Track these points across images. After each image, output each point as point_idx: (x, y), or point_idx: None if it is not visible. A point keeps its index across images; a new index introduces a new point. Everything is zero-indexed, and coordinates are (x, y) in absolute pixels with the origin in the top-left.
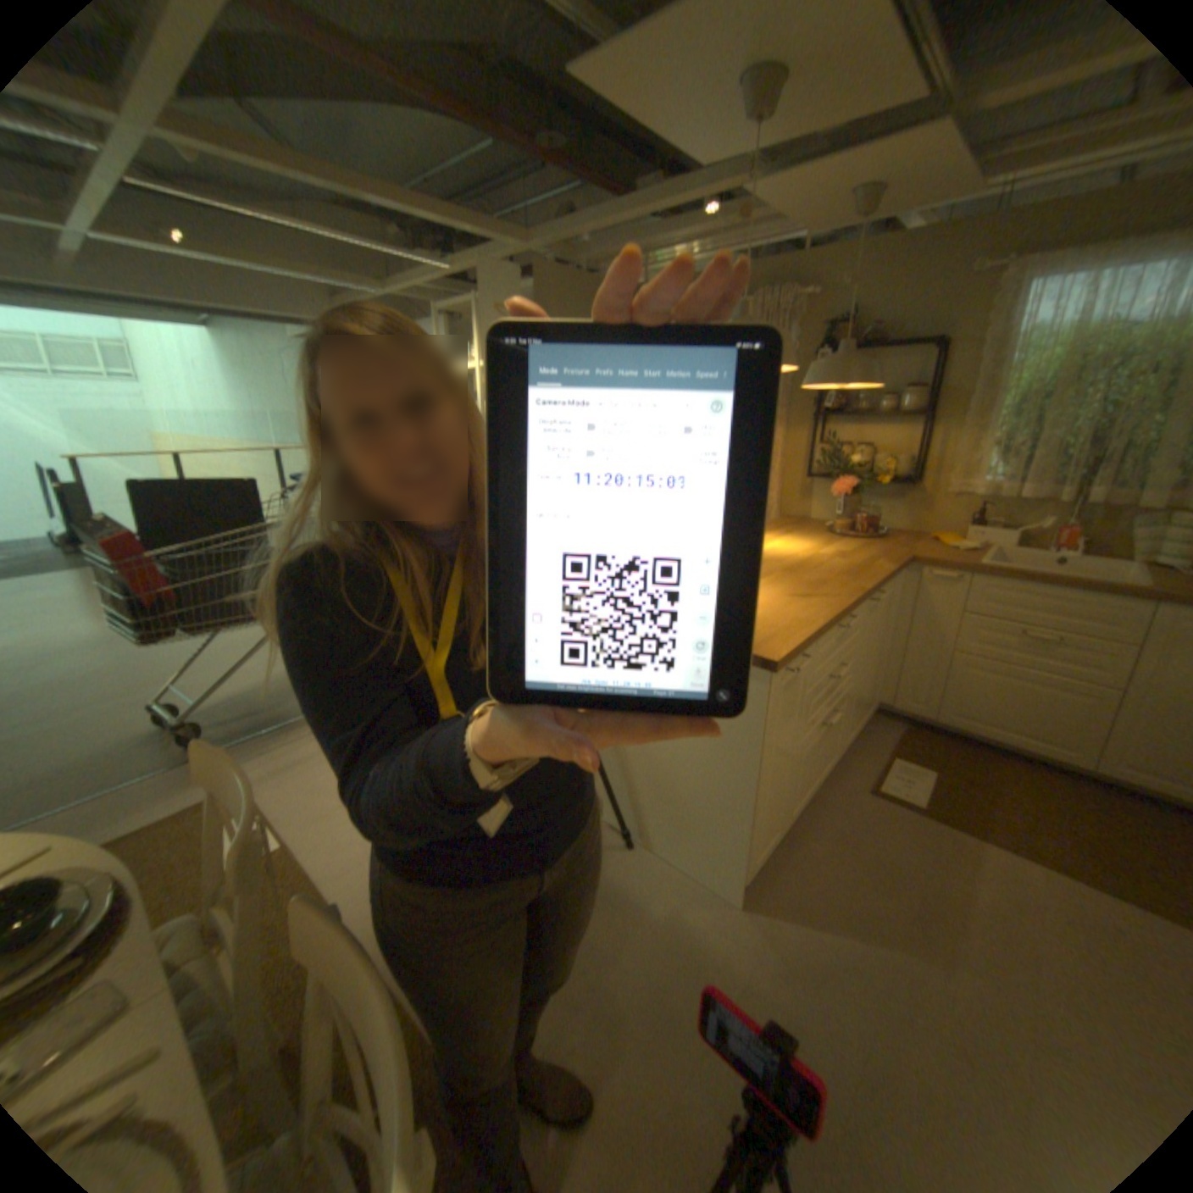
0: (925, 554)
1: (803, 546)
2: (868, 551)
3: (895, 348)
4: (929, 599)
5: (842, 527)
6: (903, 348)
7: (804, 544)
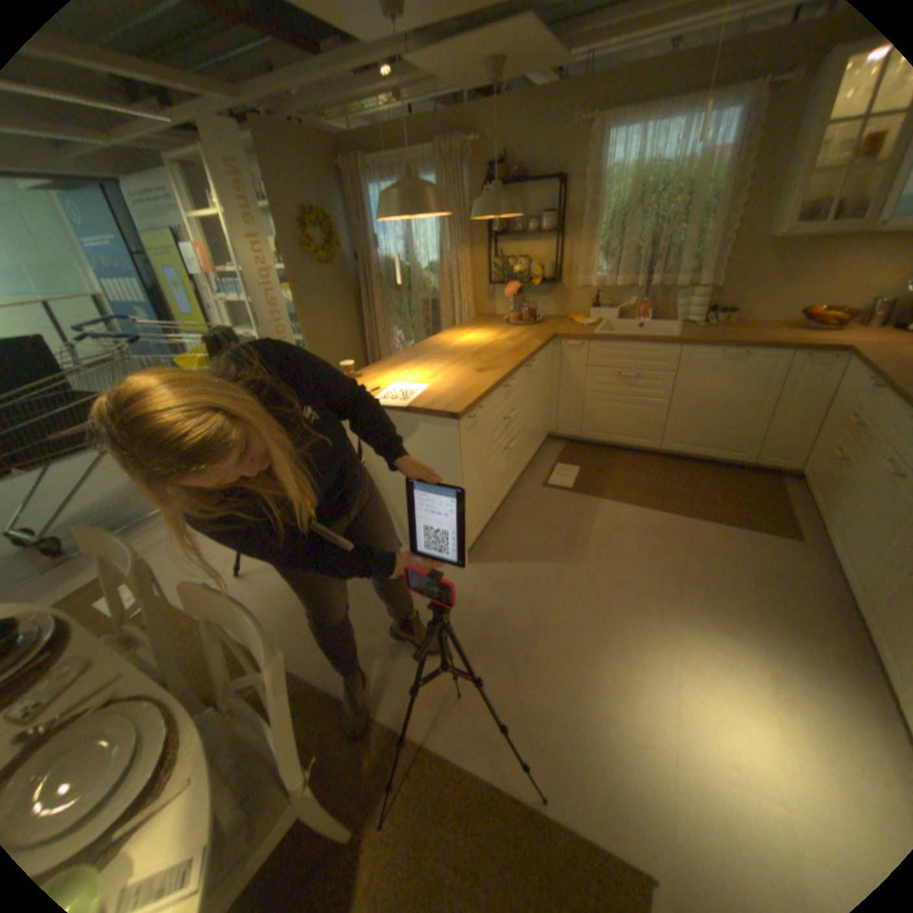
0: (562, 332)
1: (487, 336)
2: (528, 334)
3: (533, 184)
4: (567, 361)
5: (513, 319)
6: (538, 183)
7: (488, 334)
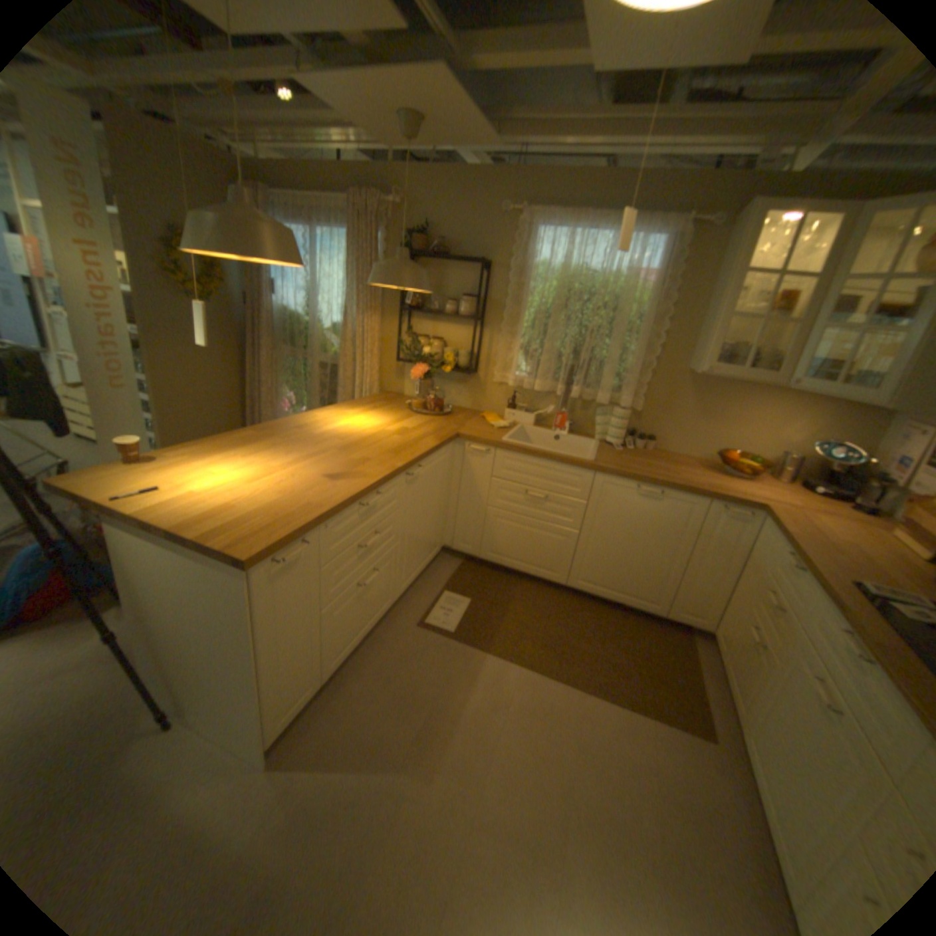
0: (467, 432)
1: (377, 423)
2: (426, 428)
3: (456, 263)
4: (470, 467)
5: (417, 406)
6: (461, 265)
7: (380, 421)
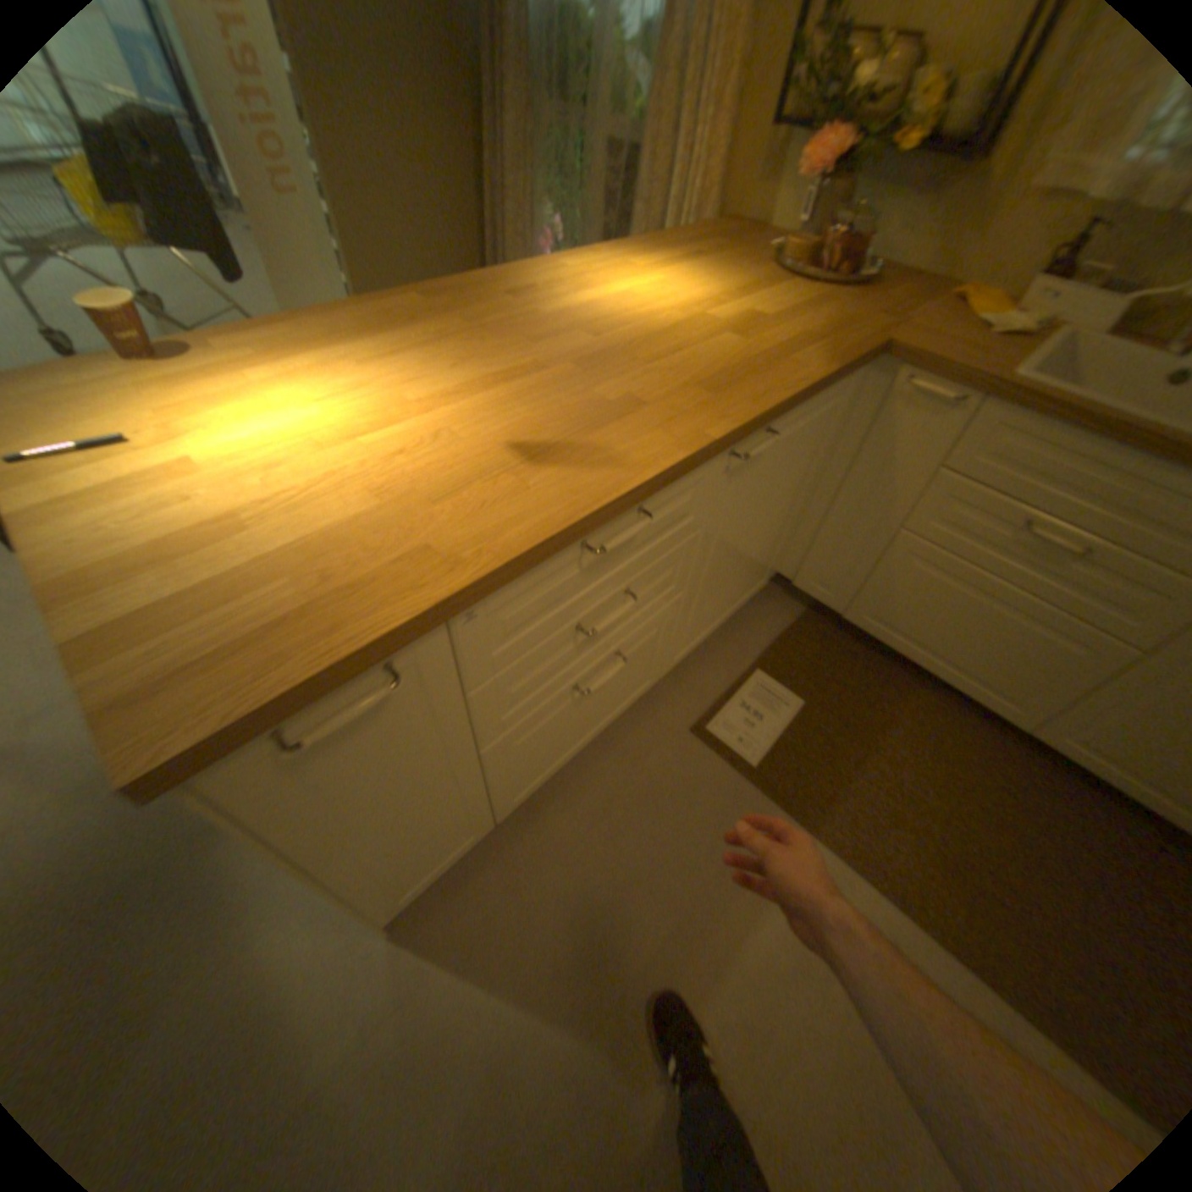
0: (917, 338)
1: (692, 293)
2: (810, 317)
3: None
4: (892, 432)
5: (797, 254)
6: None
7: (700, 288)
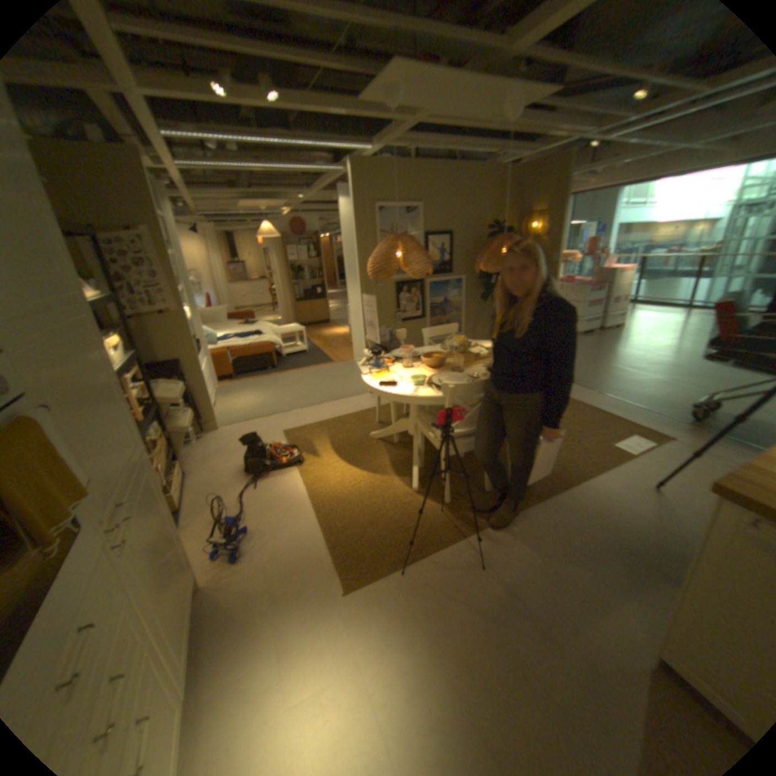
0: None
1: None
2: None
3: None
4: None
5: None
6: None
7: None
